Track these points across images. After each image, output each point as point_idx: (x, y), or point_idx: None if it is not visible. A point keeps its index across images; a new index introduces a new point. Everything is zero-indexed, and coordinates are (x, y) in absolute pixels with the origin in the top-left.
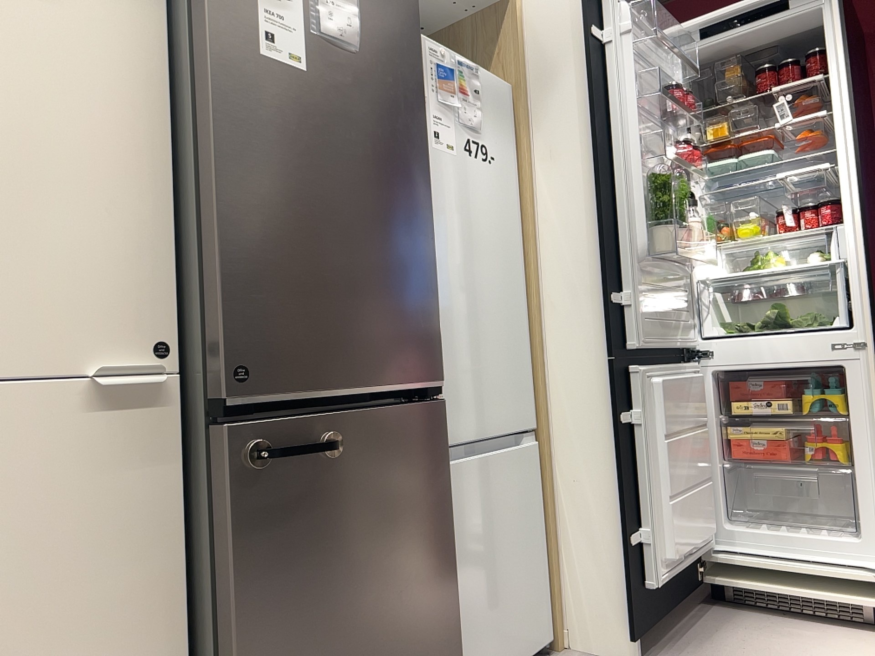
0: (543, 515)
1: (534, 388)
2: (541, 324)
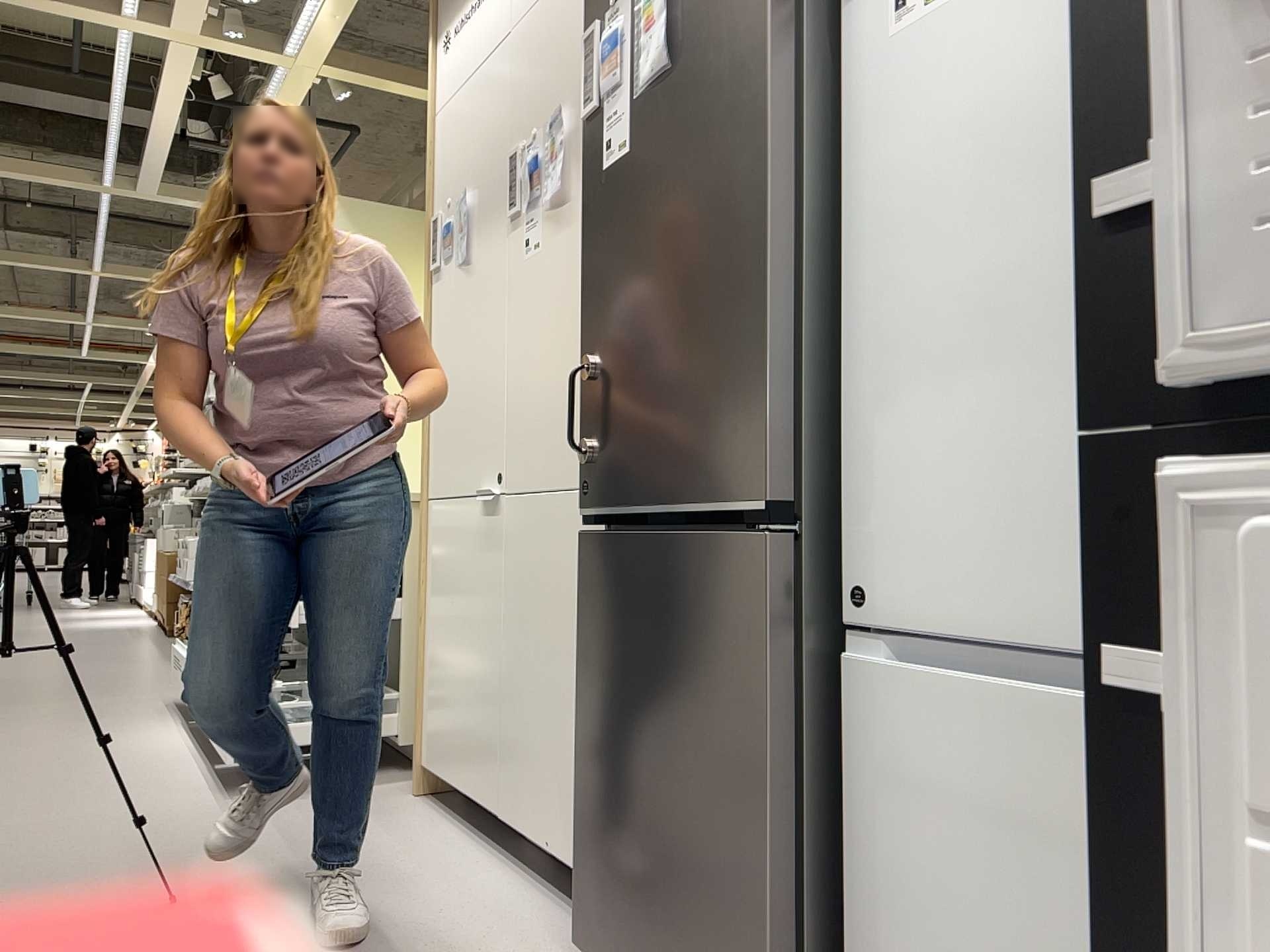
0: None
1: None
2: None
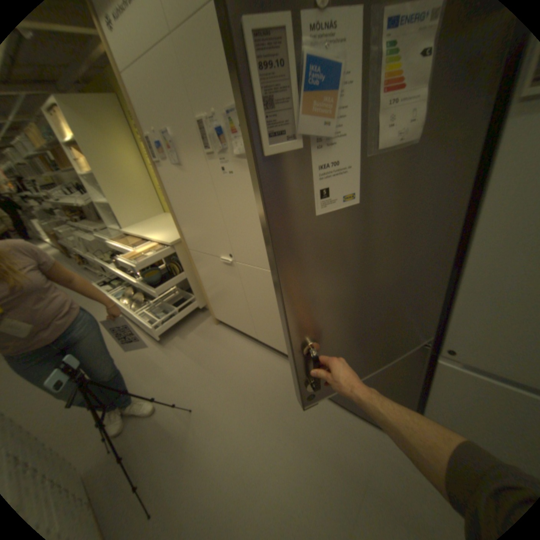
0: None
1: None
2: None
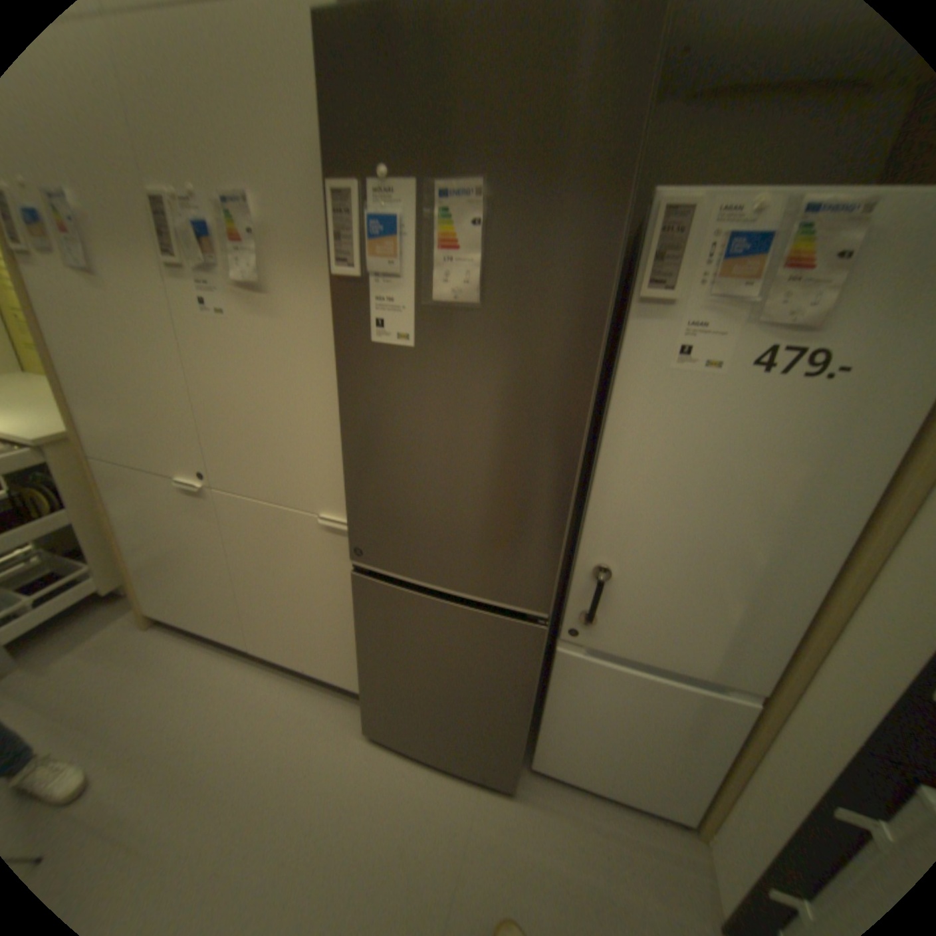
0: (739, 757)
1: (795, 660)
2: (846, 610)
